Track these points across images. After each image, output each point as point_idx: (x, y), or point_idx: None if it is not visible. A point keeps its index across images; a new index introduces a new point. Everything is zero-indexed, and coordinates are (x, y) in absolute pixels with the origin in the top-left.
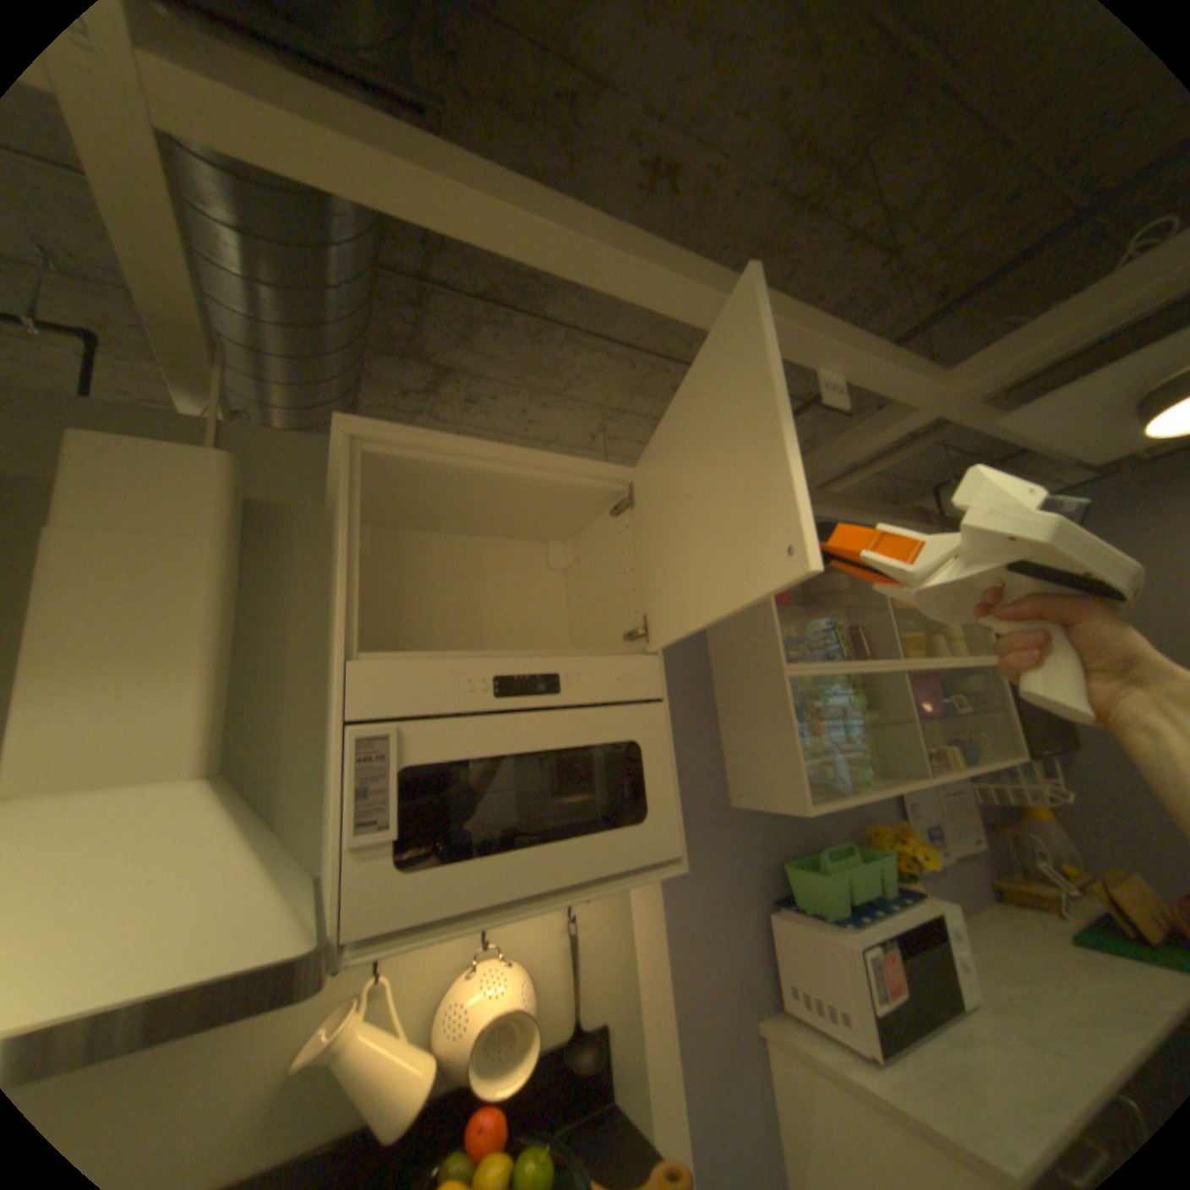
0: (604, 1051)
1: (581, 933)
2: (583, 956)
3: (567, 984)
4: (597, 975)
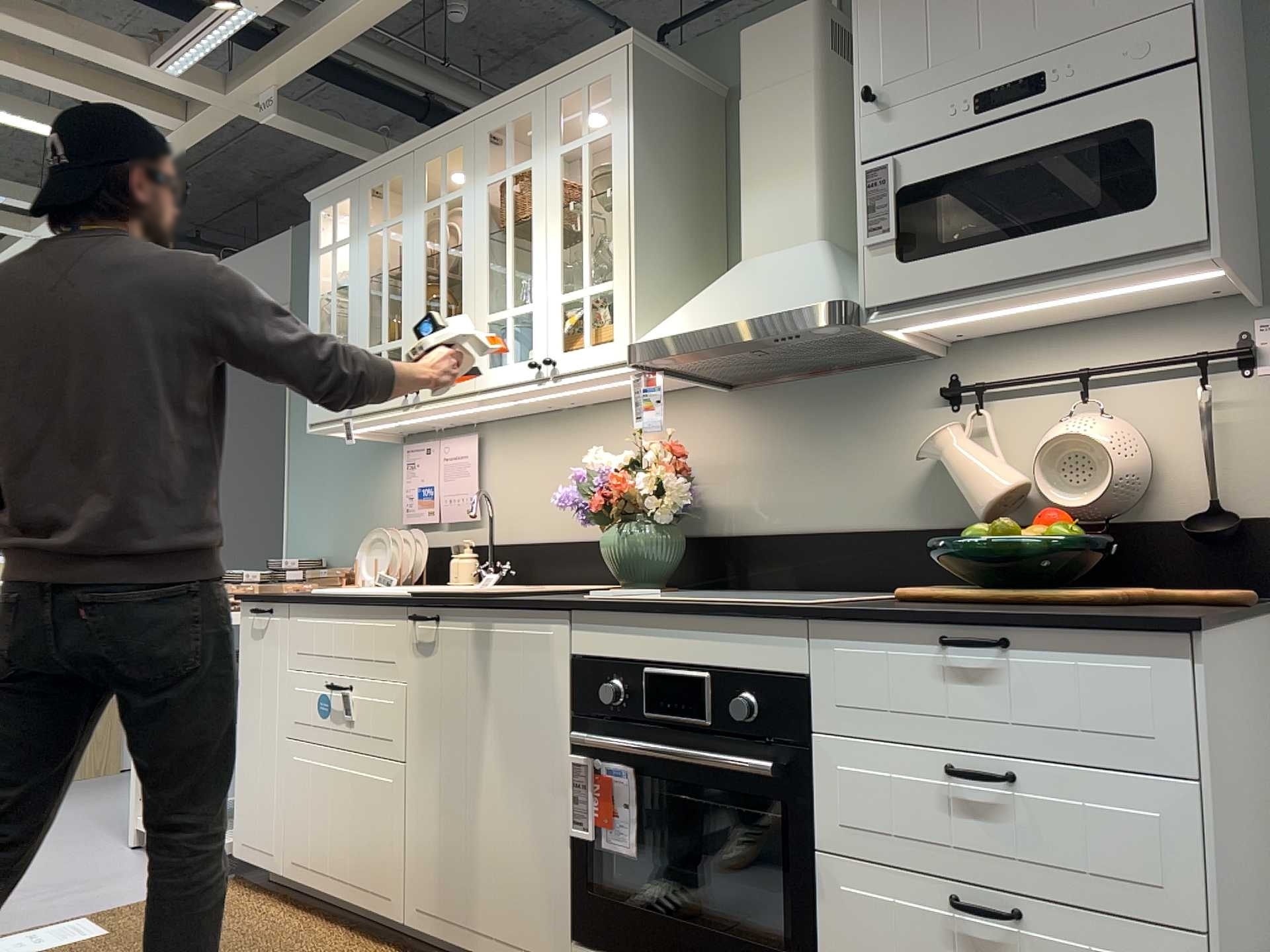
0: (1259, 541)
1: (1232, 411)
2: (1233, 437)
3: (1191, 451)
4: (1256, 461)
